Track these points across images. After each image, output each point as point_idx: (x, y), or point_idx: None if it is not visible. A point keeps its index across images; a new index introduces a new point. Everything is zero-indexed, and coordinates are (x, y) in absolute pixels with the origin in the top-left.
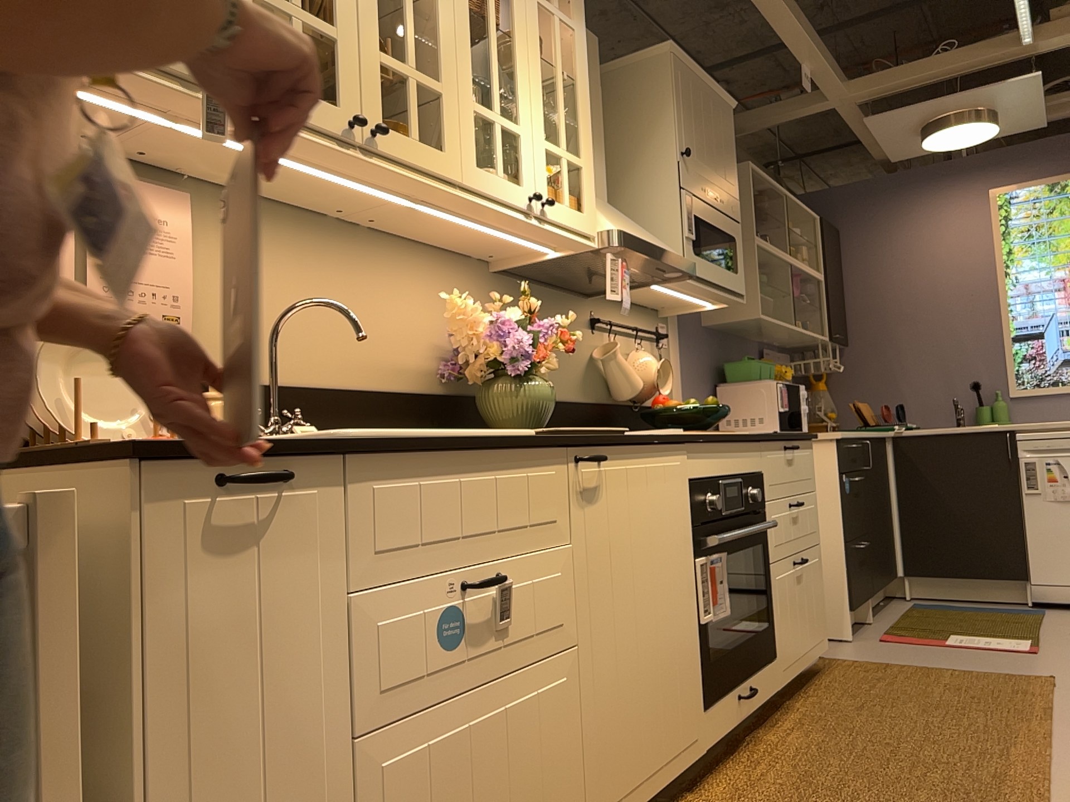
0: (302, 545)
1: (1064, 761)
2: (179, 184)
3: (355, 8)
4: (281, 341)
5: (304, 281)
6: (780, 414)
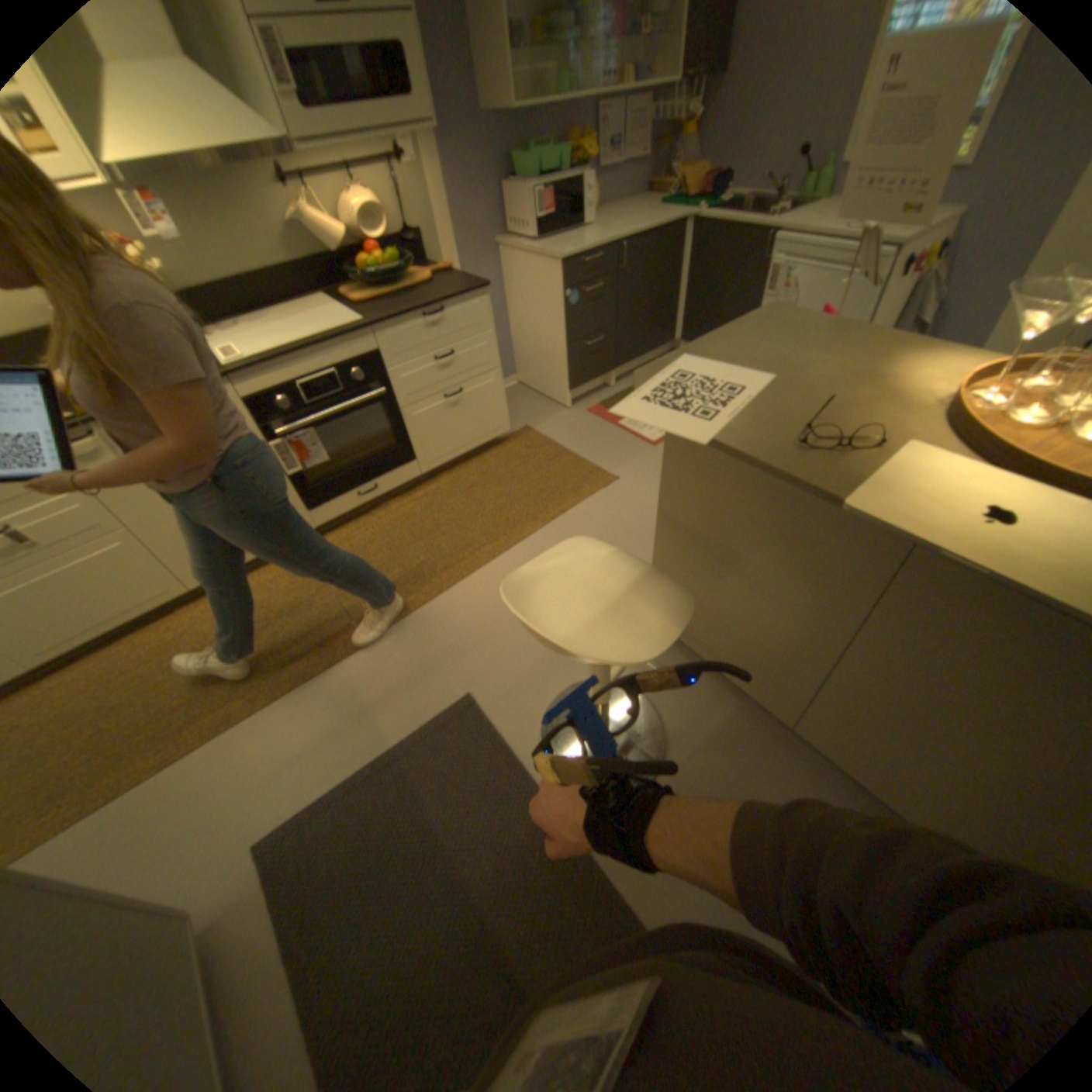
0: None
1: (496, 563)
2: None
3: None
4: None
5: None
6: (539, 220)
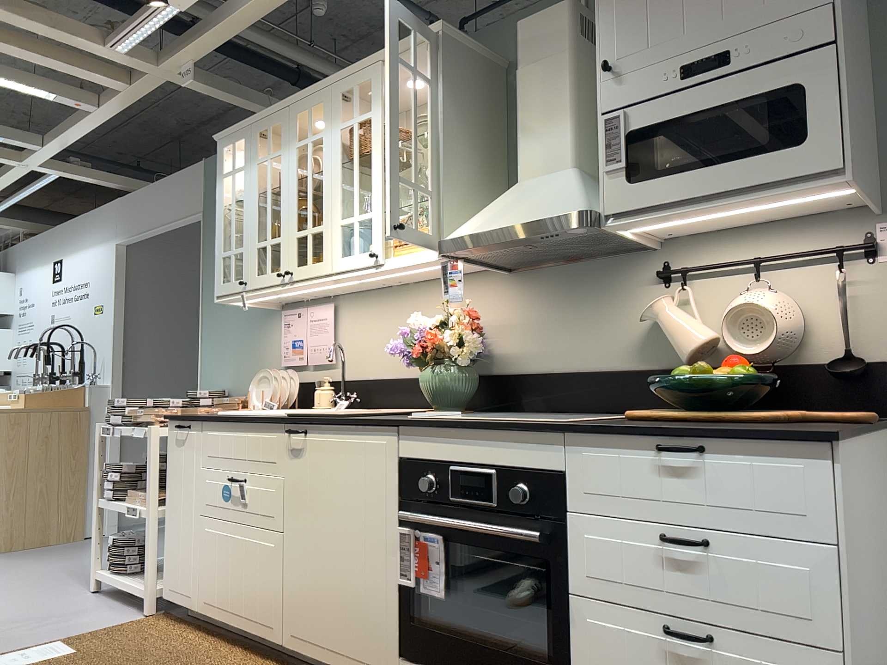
0: (192, 448)
1: None
2: (334, 299)
3: (287, 220)
4: (369, 357)
5: (379, 324)
6: None
